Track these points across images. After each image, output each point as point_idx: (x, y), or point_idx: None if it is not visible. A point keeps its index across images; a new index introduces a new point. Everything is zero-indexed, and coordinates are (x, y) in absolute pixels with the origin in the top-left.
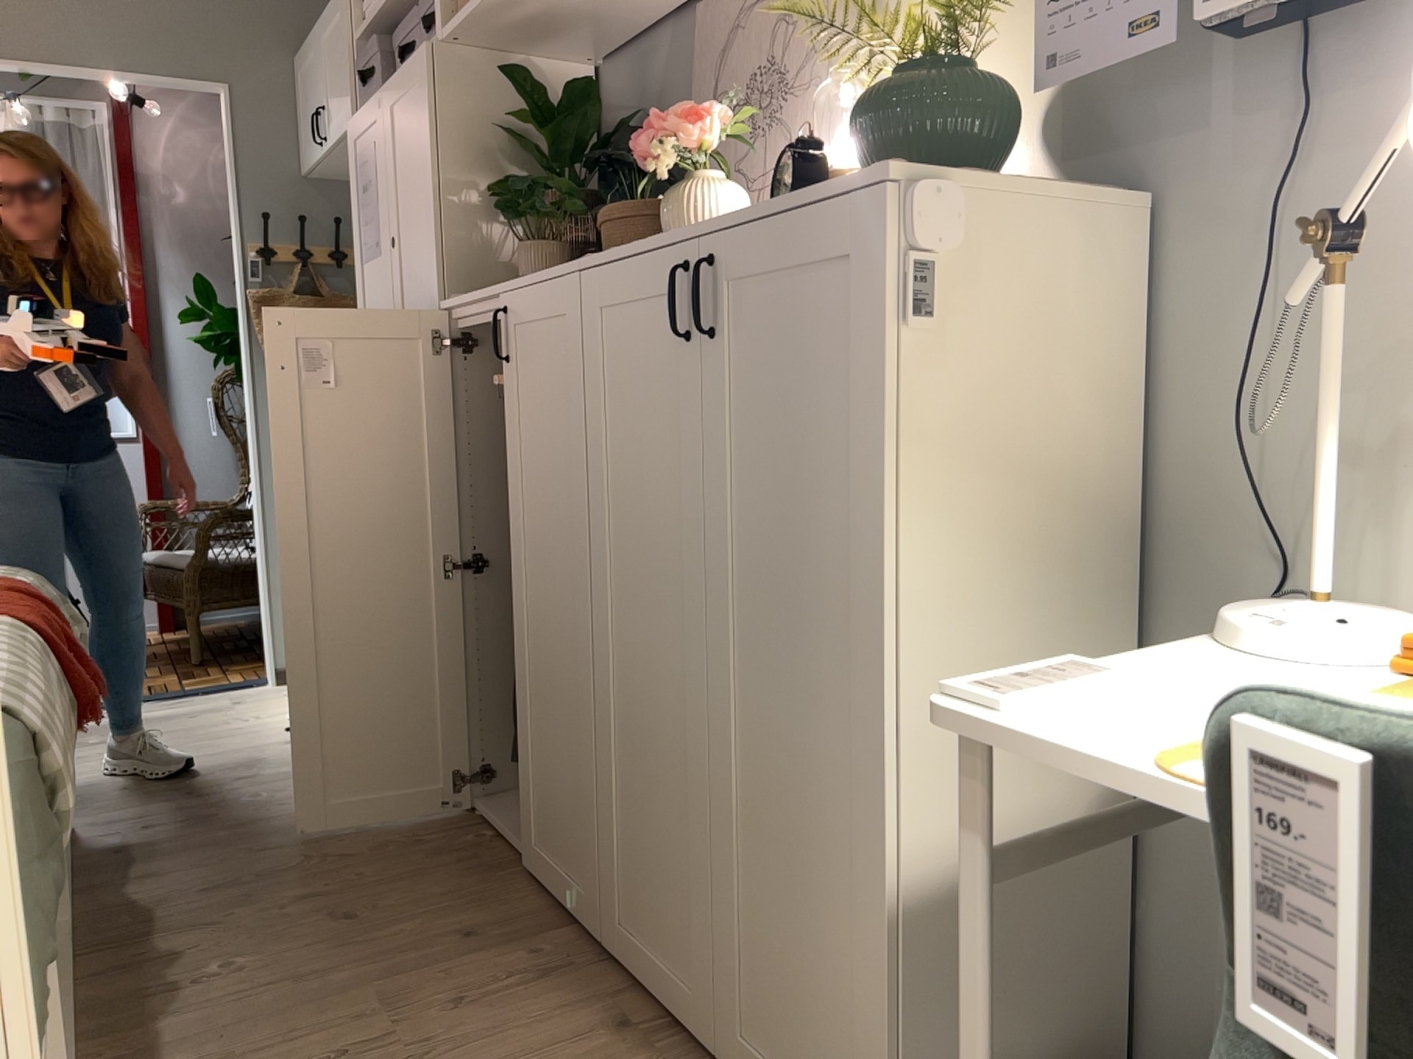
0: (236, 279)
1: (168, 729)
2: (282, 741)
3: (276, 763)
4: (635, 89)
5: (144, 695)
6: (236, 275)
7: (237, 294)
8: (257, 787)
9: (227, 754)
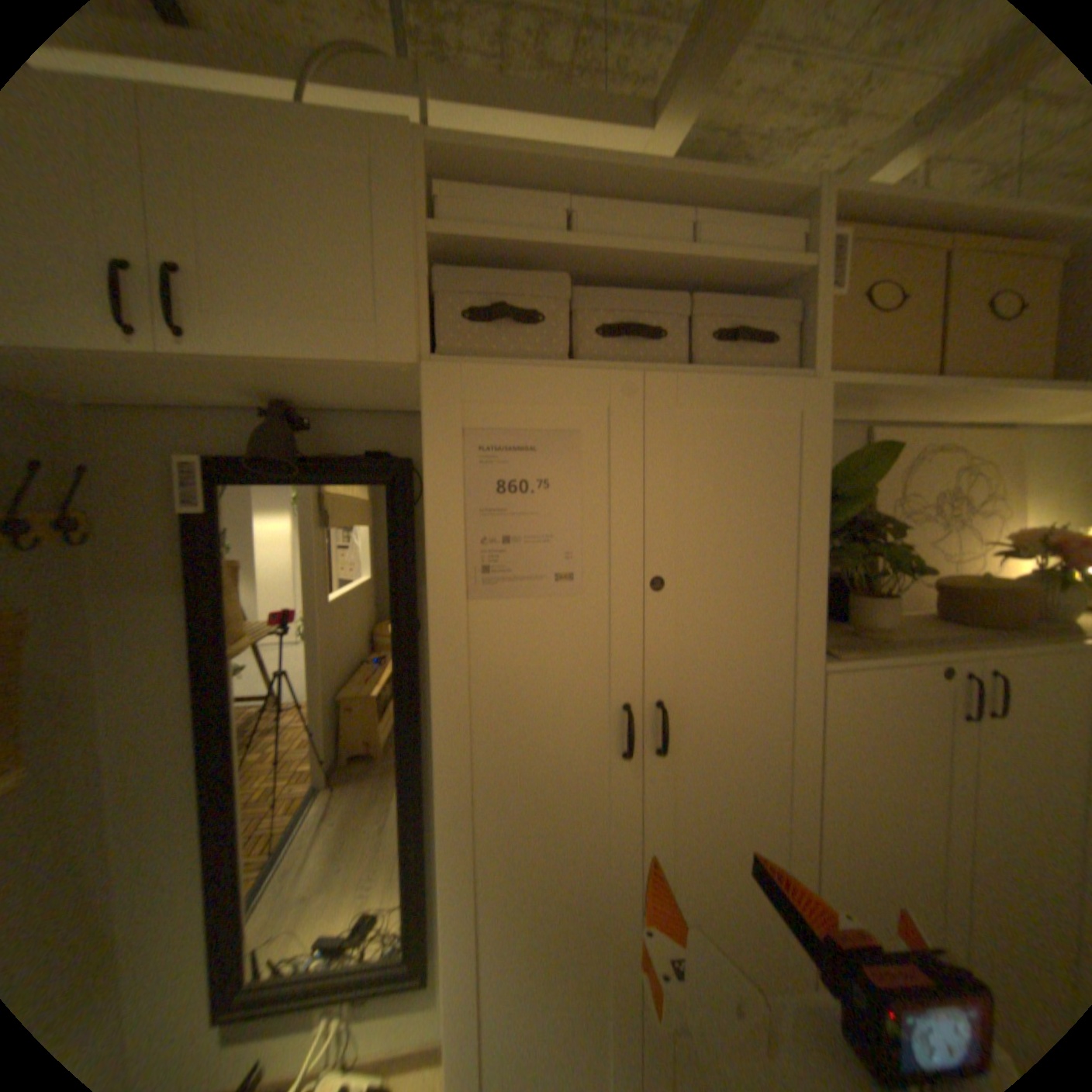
0: None
1: None
2: None
3: None
4: None
5: None
6: None
7: None
8: None
9: None
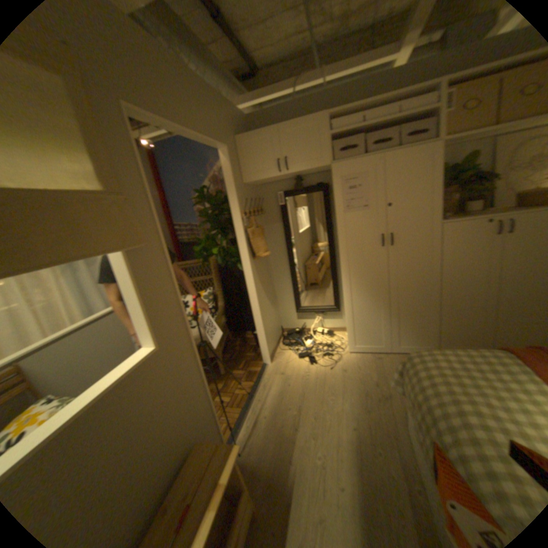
0: (236, 227)
1: (299, 394)
2: (341, 373)
3: (366, 377)
4: (449, 159)
5: (250, 393)
6: (235, 225)
7: (237, 233)
8: (388, 385)
9: (346, 385)
